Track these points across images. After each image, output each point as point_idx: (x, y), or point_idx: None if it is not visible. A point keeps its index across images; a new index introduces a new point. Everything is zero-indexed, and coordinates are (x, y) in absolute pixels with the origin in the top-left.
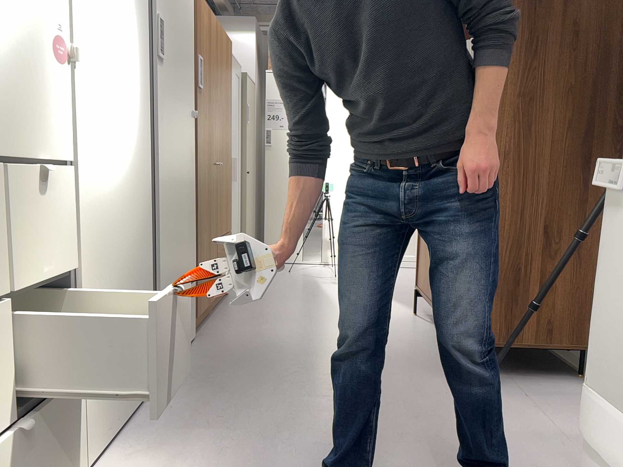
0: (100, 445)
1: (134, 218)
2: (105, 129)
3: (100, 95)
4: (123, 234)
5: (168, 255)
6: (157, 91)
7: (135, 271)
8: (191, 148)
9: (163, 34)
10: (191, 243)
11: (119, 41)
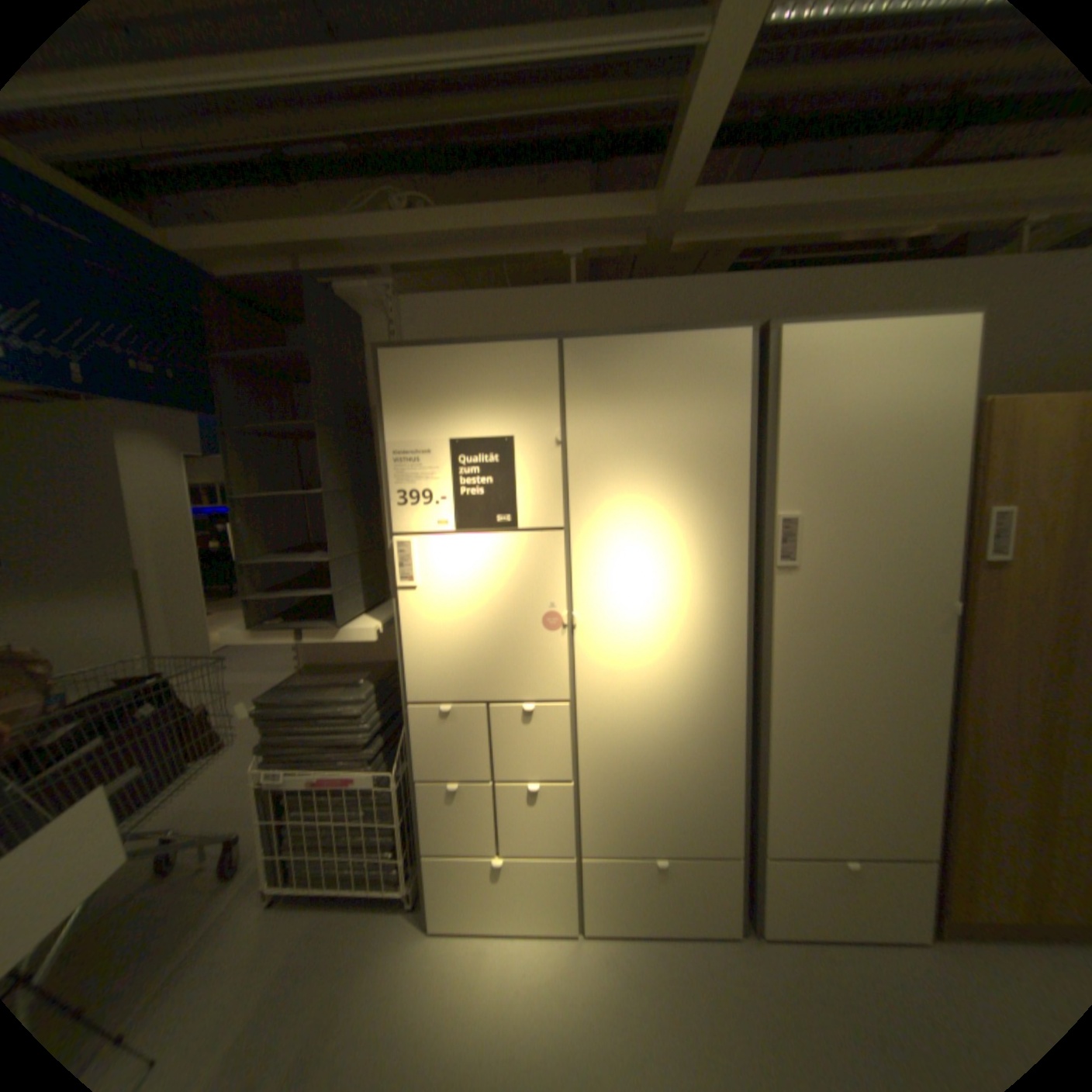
0: (610, 931)
1: (697, 752)
2: (635, 669)
3: (626, 641)
4: (671, 765)
5: (809, 806)
6: (779, 609)
7: (697, 805)
8: (934, 665)
9: (804, 532)
10: (924, 806)
11: (669, 582)
